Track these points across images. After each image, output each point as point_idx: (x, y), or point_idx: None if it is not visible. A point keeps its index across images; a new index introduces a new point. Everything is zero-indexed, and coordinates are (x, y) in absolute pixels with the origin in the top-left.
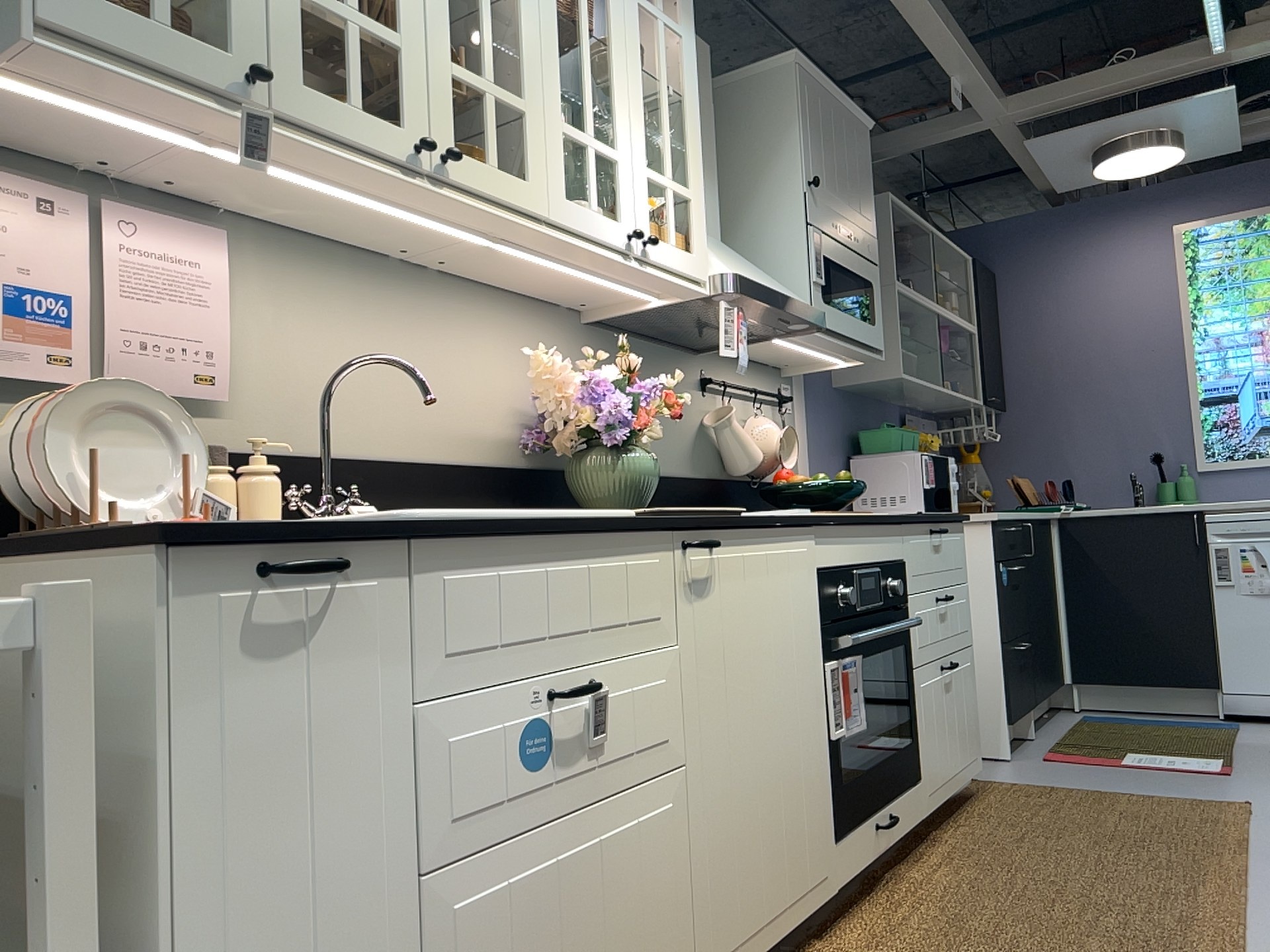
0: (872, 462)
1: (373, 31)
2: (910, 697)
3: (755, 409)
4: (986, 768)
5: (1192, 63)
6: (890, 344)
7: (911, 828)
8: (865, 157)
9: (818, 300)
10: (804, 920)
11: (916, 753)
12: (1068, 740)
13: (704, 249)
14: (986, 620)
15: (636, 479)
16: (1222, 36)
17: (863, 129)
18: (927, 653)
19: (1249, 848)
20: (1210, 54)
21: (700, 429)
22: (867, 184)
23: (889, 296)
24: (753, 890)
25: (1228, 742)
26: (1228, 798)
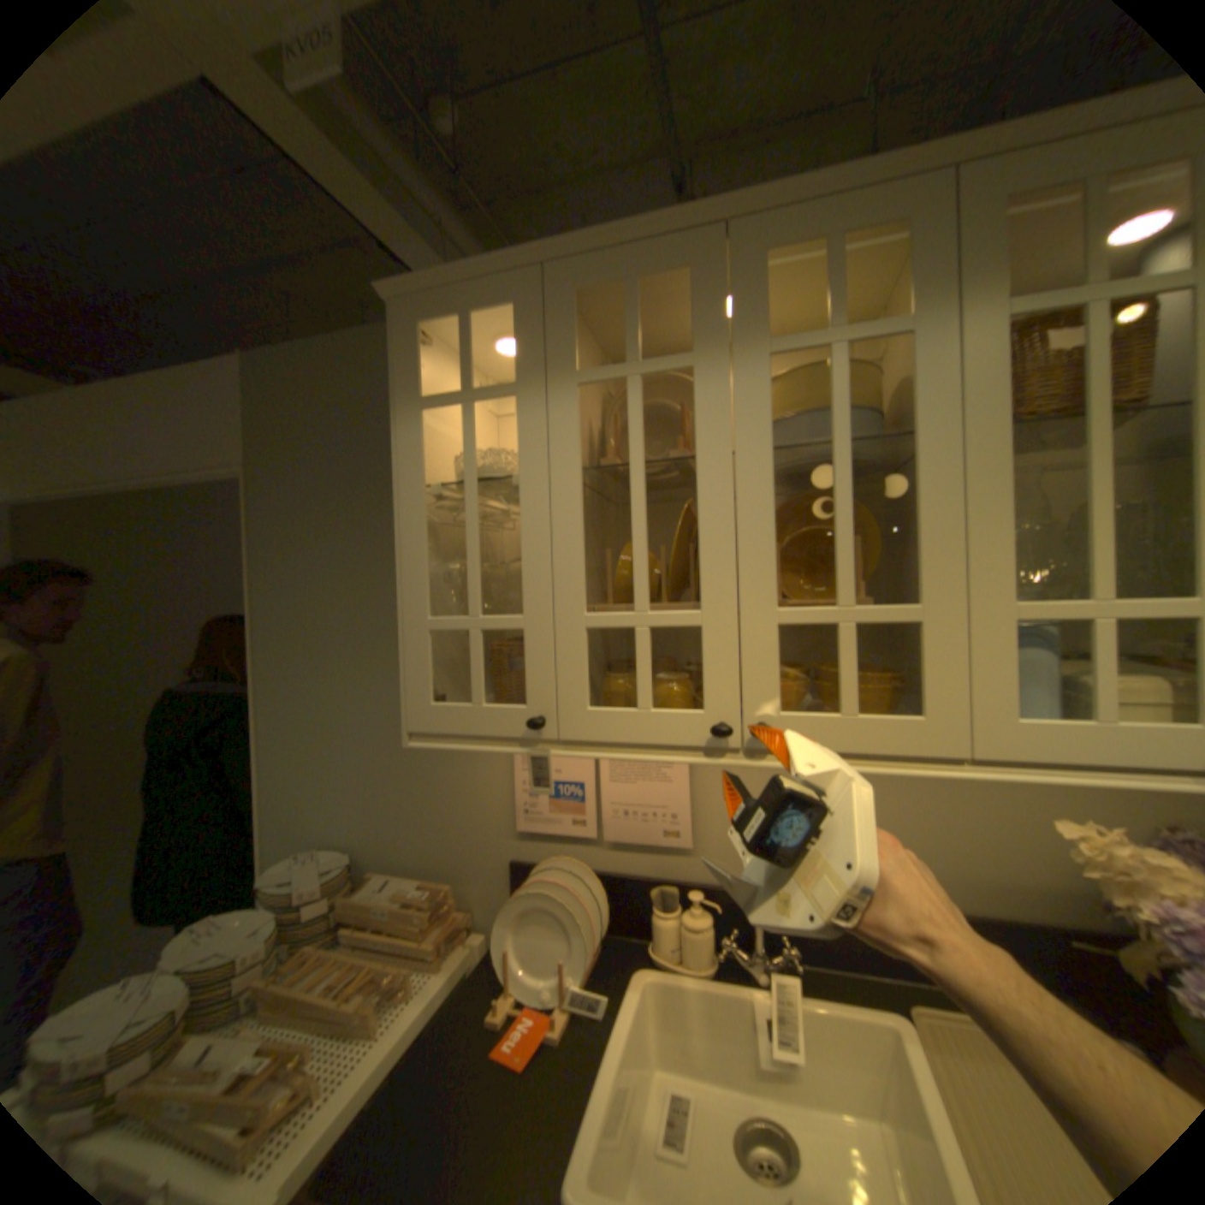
0: None
1: (665, 621)
2: None
3: None
4: None
5: None
6: None
7: None
8: None
9: None
10: None
11: None
12: None
13: None
14: None
15: None
16: None
17: None
18: None
19: None
20: None
21: None
22: None
23: None
24: None
25: None
26: None
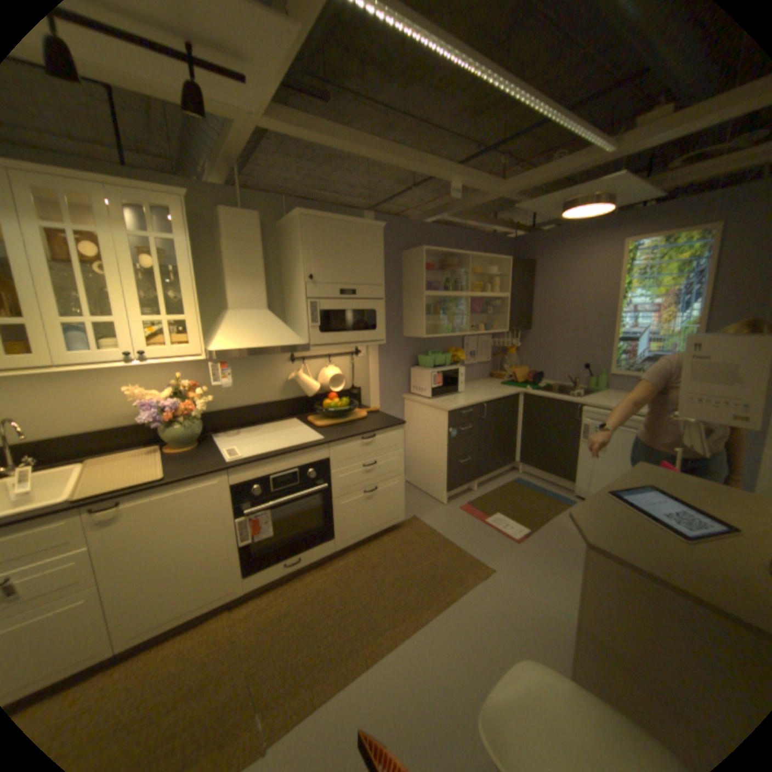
0: (417, 370)
1: None
2: (327, 511)
3: (332, 361)
4: (429, 509)
5: (599, 156)
6: (420, 321)
7: (321, 558)
8: (373, 244)
9: (312, 334)
10: (211, 610)
11: (329, 531)
12: (485, 497)
13: (197, 341)
14: (442, 450)
15: (180, 435)
16: (607, 142)
17: (372, 229)
18: (346, 491)
19: (448, 608)
20: (606, 151)
21: (287, 379)
22: (373, 259)
23: (428, 295)
24: (162, 611)
25: (552, 518)
26: (492, 564)
